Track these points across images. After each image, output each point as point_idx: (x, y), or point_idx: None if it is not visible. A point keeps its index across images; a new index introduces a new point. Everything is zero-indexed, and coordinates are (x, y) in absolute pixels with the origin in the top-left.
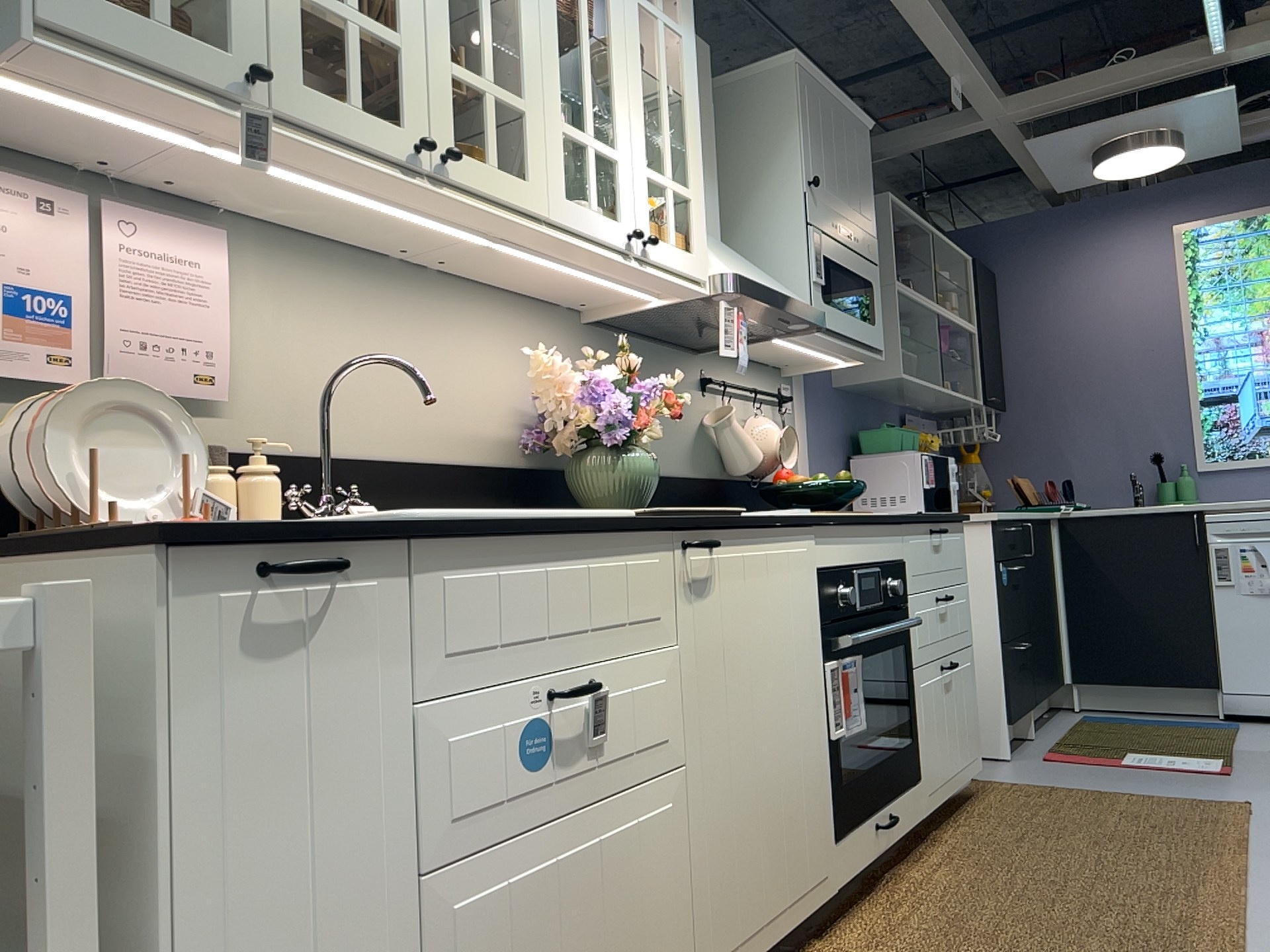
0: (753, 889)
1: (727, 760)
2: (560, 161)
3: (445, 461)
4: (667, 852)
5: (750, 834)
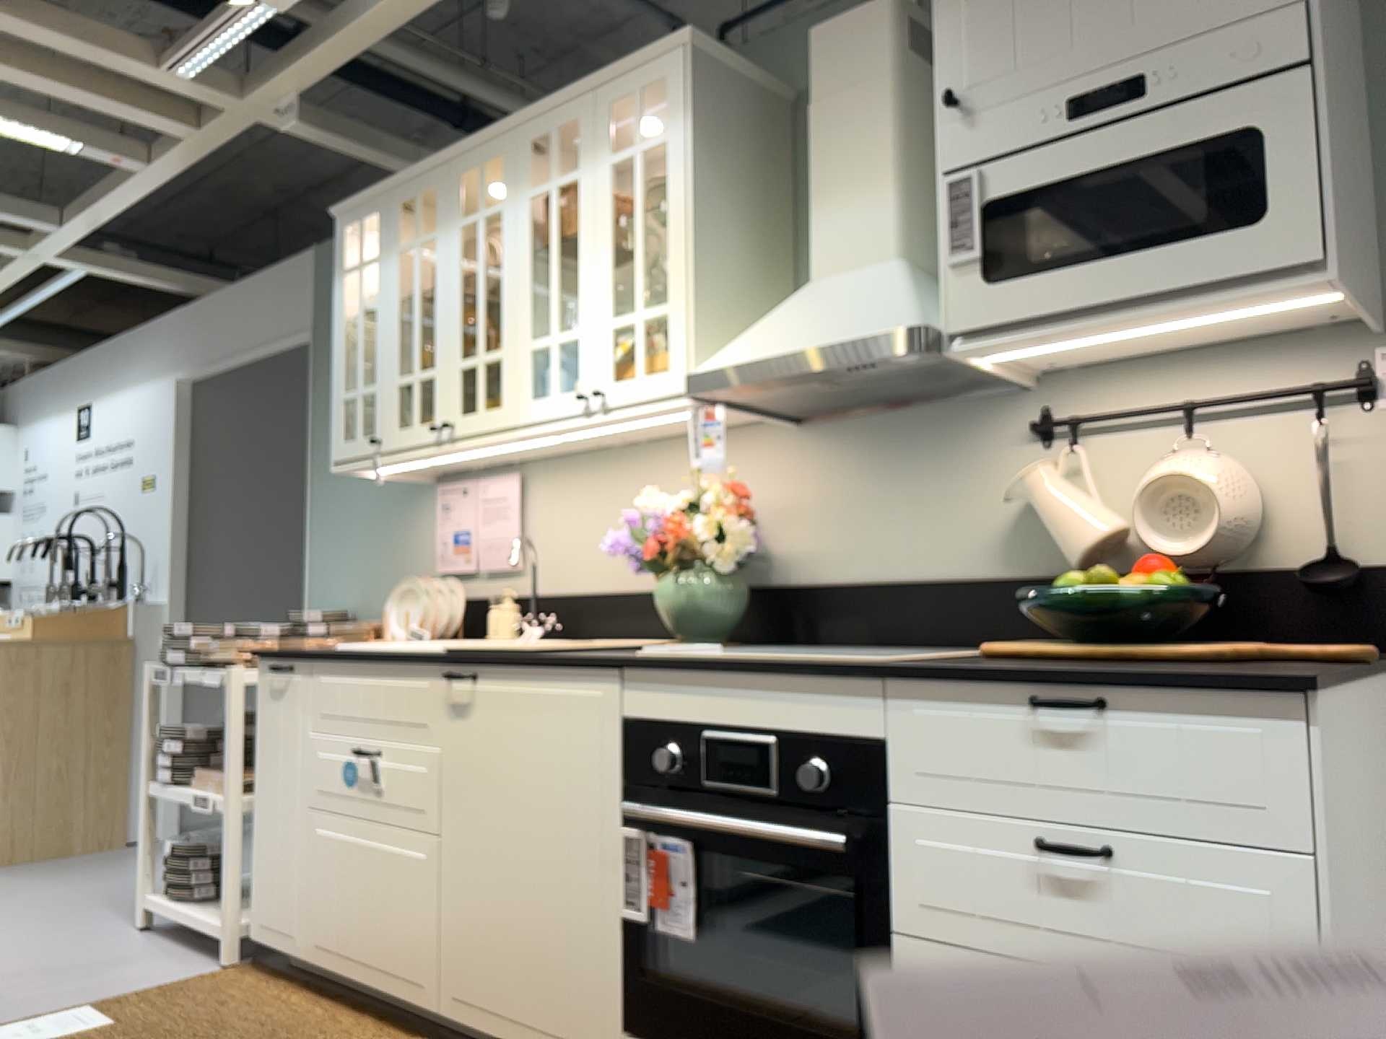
0: (494, 979)
1: (474, 856)
2: (525, 374)
3: (643, 589)
4: (418, 887)
5: (494, 931)
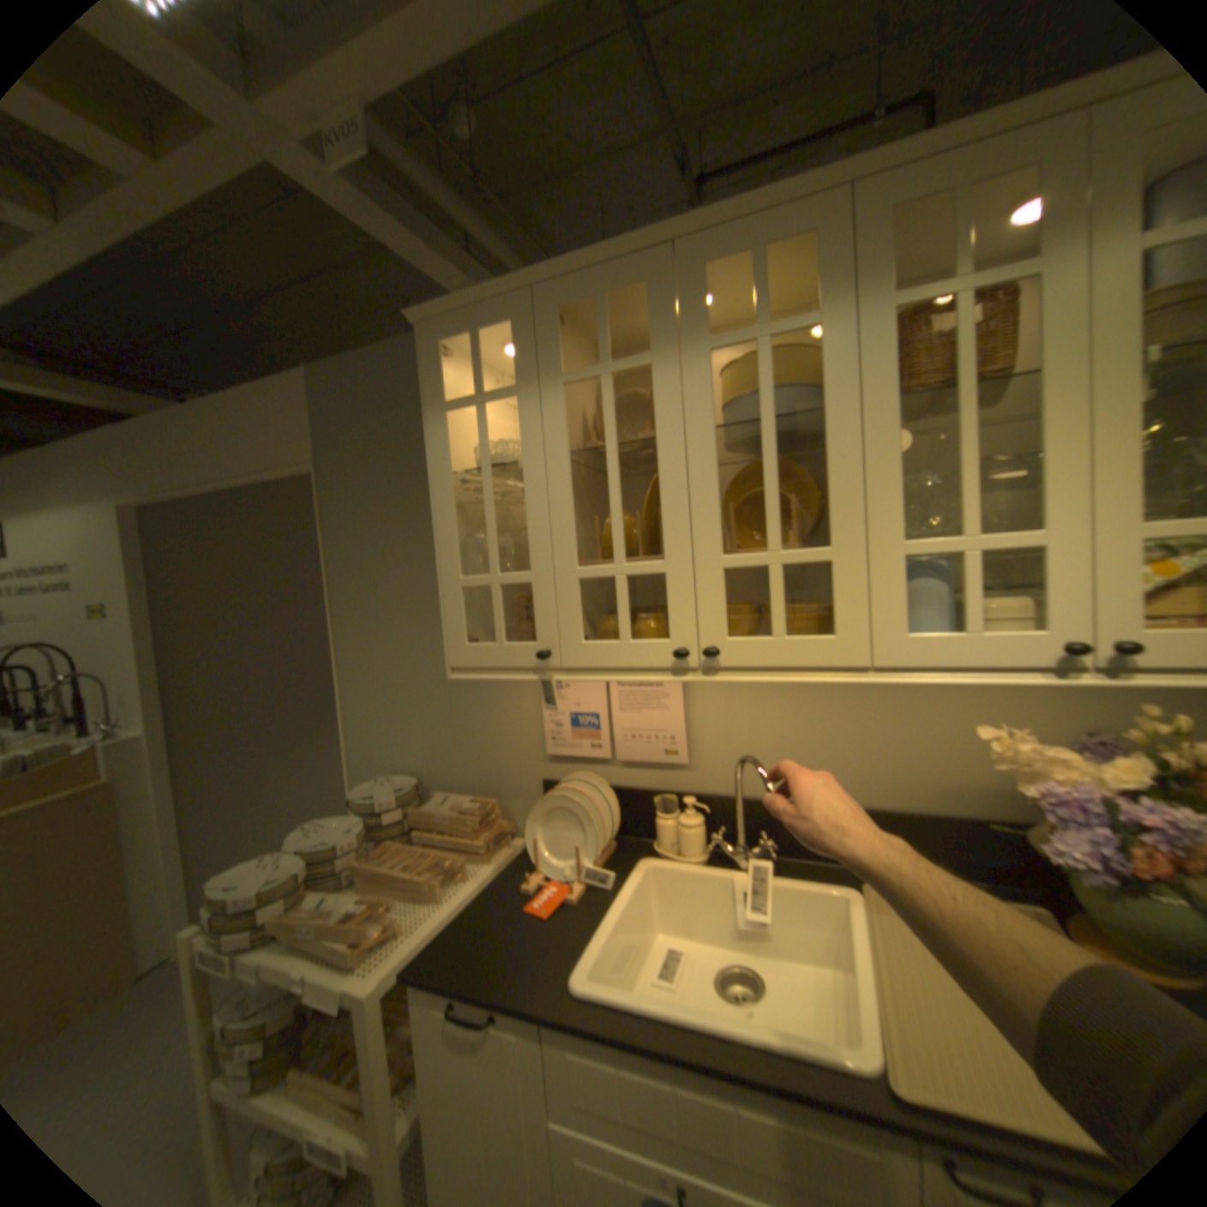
0: None
1: None
2: (899, 594)
3: (905, 811)
4: None
5: None
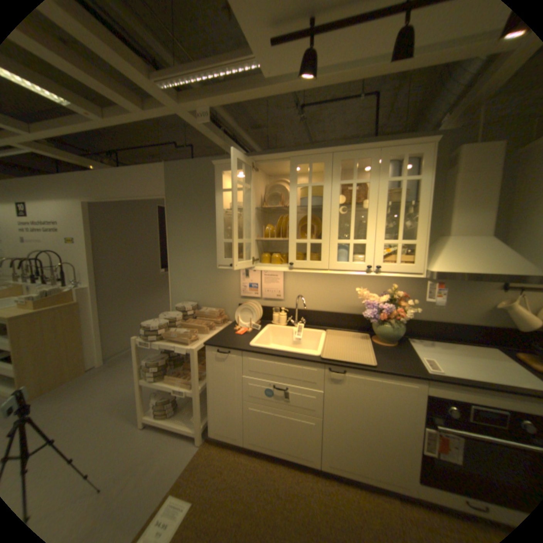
0: (354, 464)
1: (344, 427)
2: (335, 252)
3: (340, 312)
4: (312, 433)
5: (354, 451)
